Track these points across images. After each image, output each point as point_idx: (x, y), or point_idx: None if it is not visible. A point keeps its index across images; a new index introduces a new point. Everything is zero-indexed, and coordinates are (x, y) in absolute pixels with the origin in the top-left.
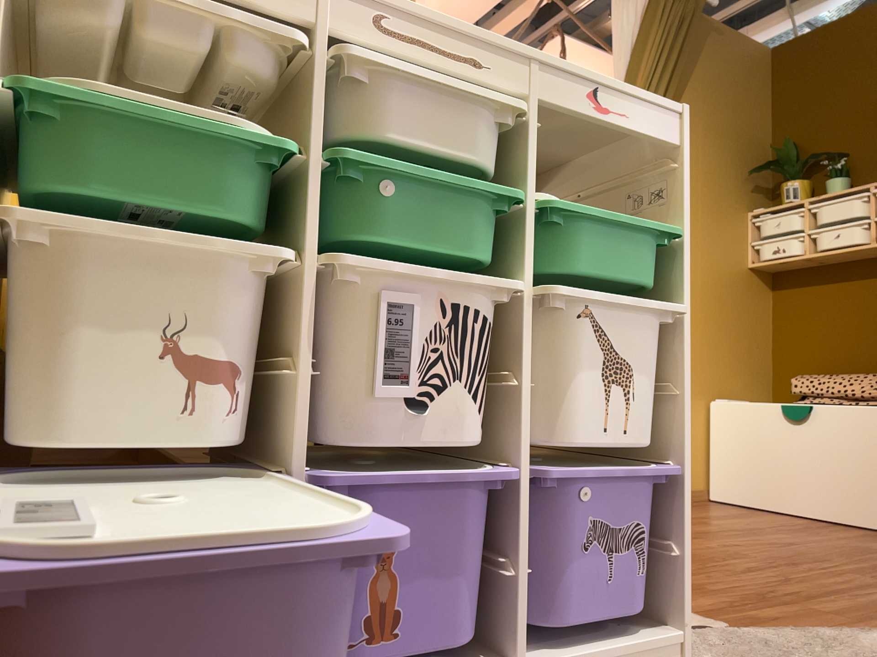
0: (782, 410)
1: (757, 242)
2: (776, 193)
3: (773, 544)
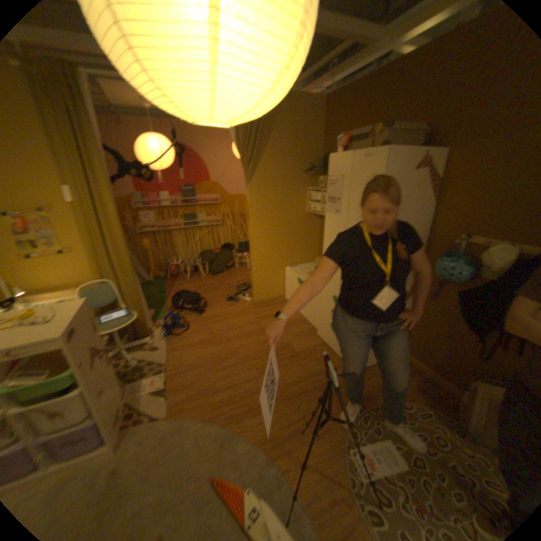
0: (297, 282)
1: (310, 202)
2: (319, 180)
3: (256, 347)
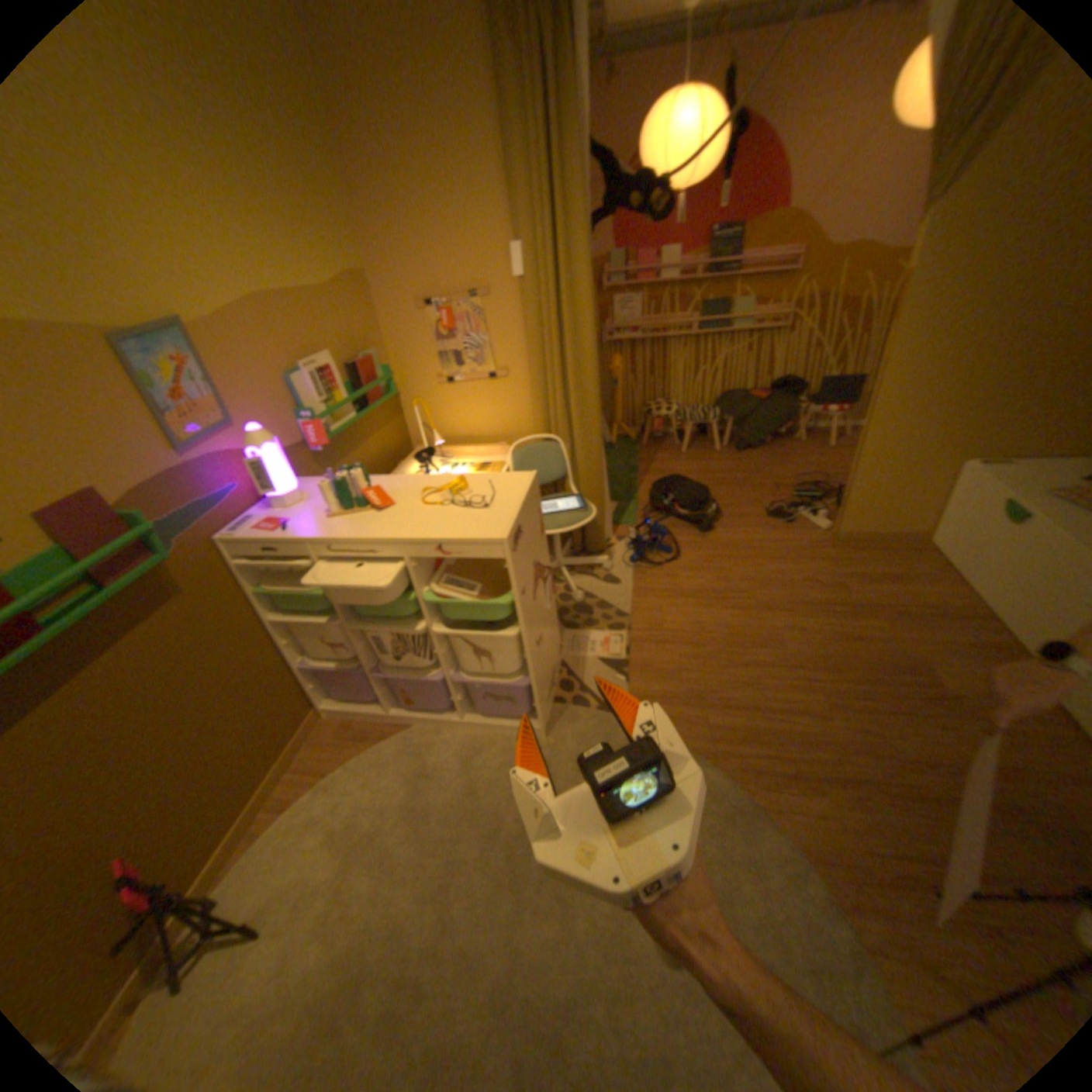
0: (1007, 510)
1: None
2: None
3: (833, 643)
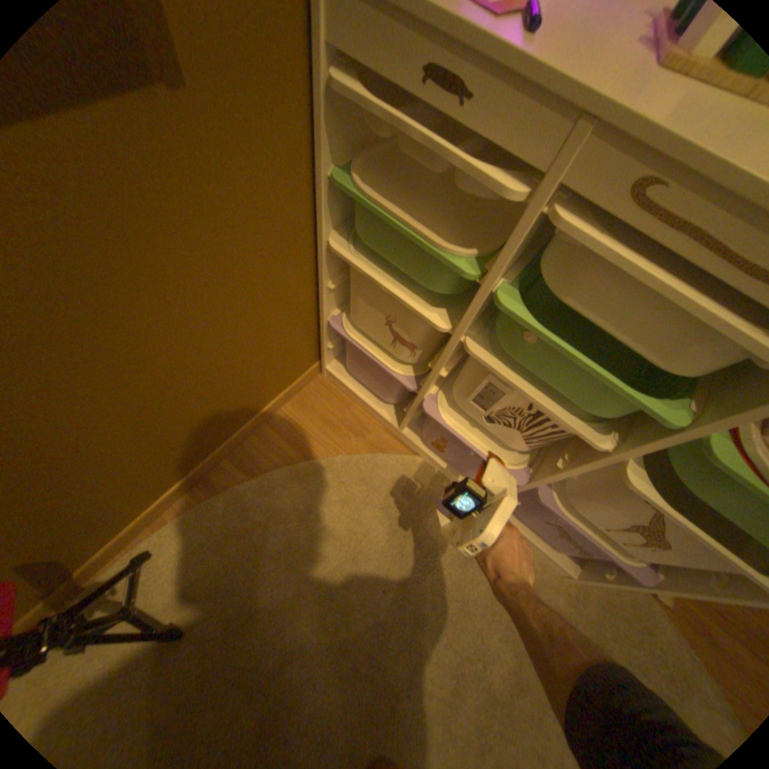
0: None
1: None
2: None
3: None
